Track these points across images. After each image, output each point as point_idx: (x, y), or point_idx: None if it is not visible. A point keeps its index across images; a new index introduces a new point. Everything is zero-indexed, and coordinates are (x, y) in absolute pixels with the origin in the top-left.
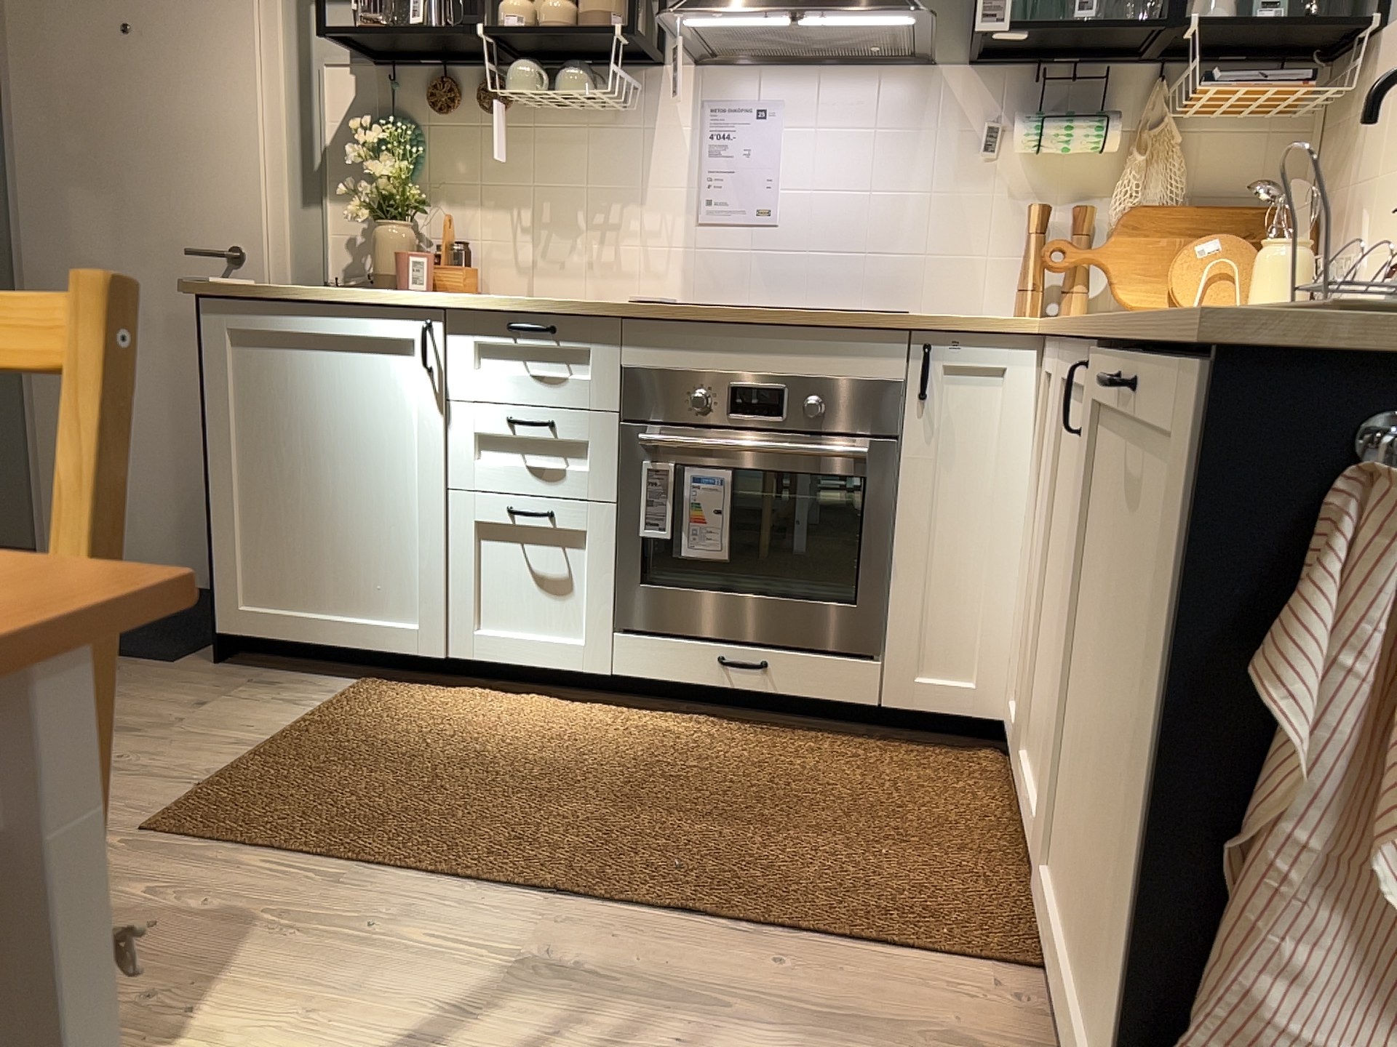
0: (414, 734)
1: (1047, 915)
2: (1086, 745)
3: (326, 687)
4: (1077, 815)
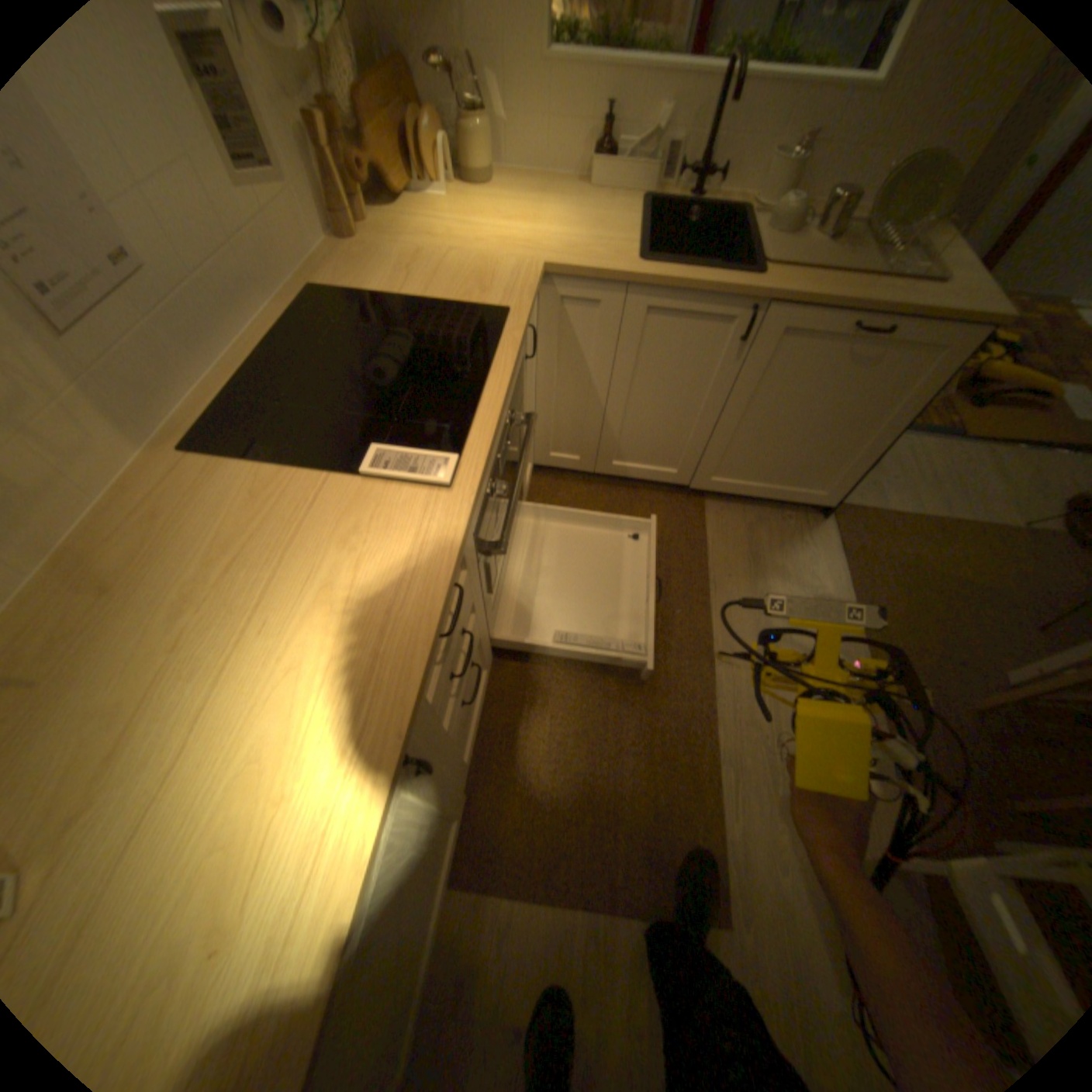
0: (552, 795)
1: (707, 489)
2: (752, 438)
3: (469, 916)
4: (741, 458)
